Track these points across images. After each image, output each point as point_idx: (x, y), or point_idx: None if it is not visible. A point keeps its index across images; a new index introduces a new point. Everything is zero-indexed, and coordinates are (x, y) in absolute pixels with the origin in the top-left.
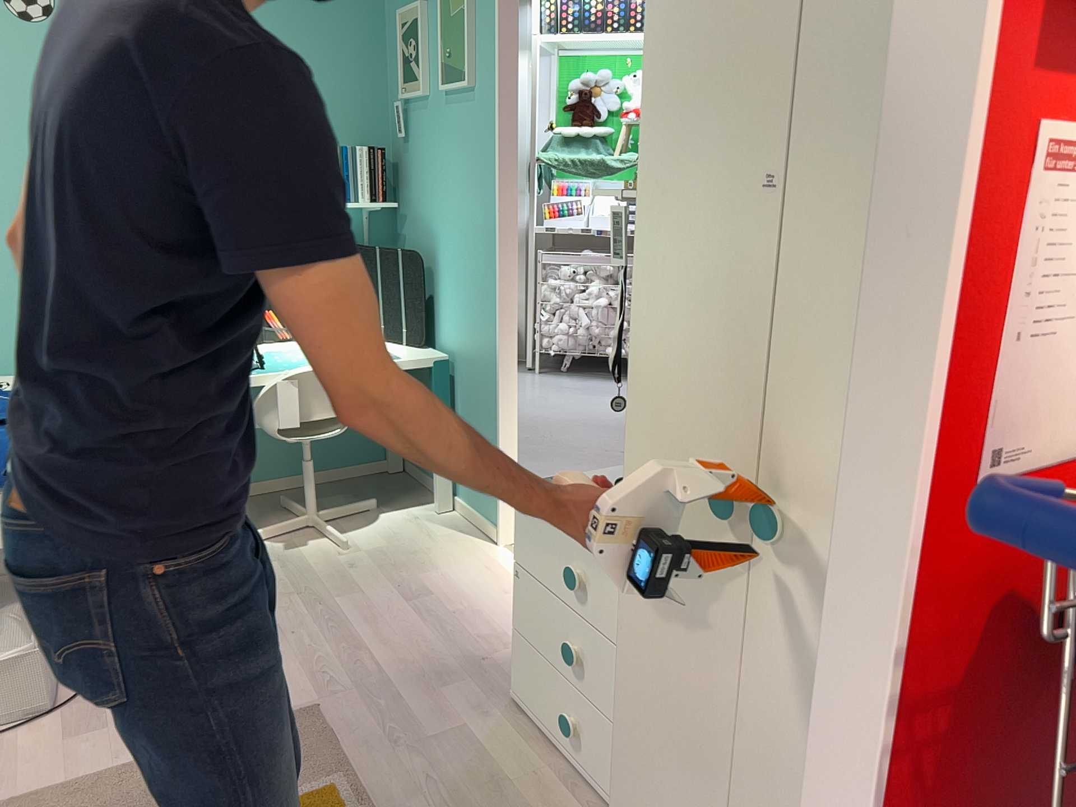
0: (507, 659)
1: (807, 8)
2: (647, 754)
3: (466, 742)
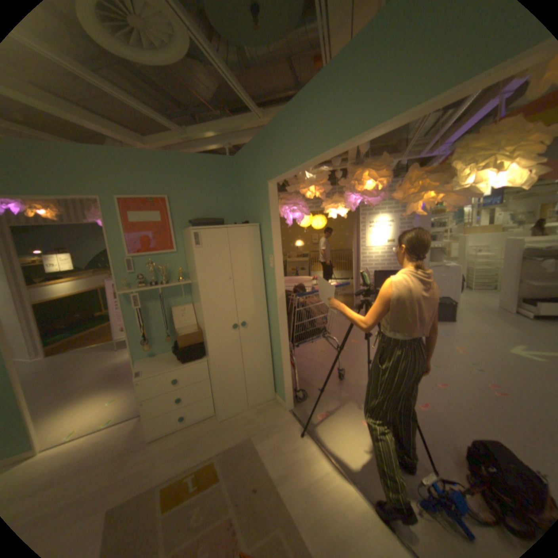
0: (124, 447)
1: (231, 257)
2: (224, 385)
3: (158, 455)
